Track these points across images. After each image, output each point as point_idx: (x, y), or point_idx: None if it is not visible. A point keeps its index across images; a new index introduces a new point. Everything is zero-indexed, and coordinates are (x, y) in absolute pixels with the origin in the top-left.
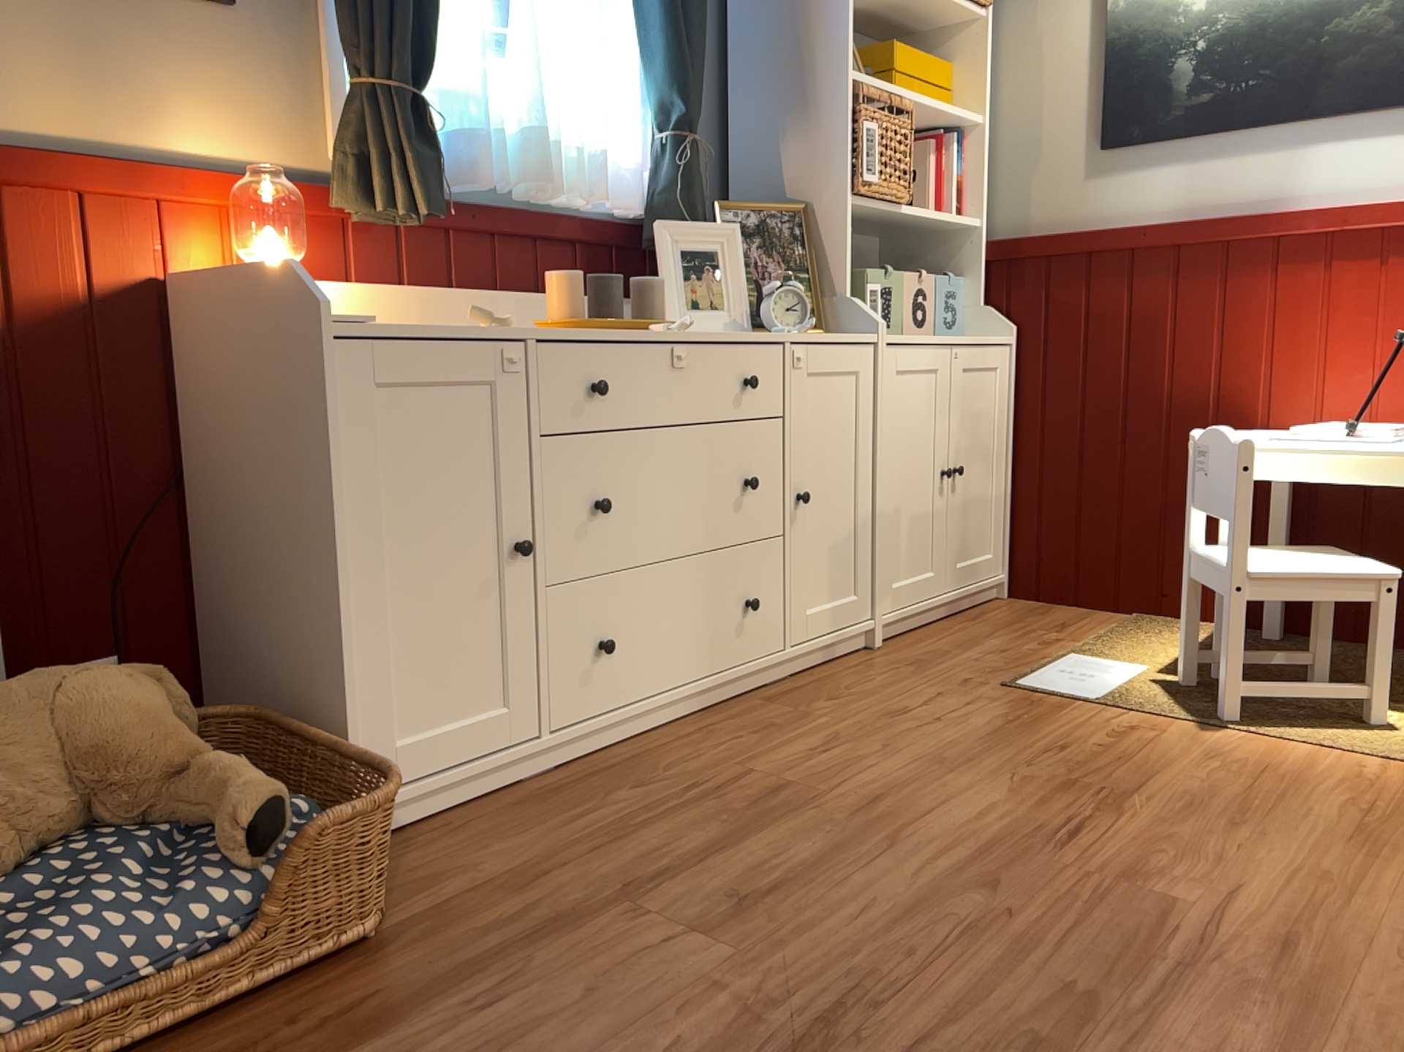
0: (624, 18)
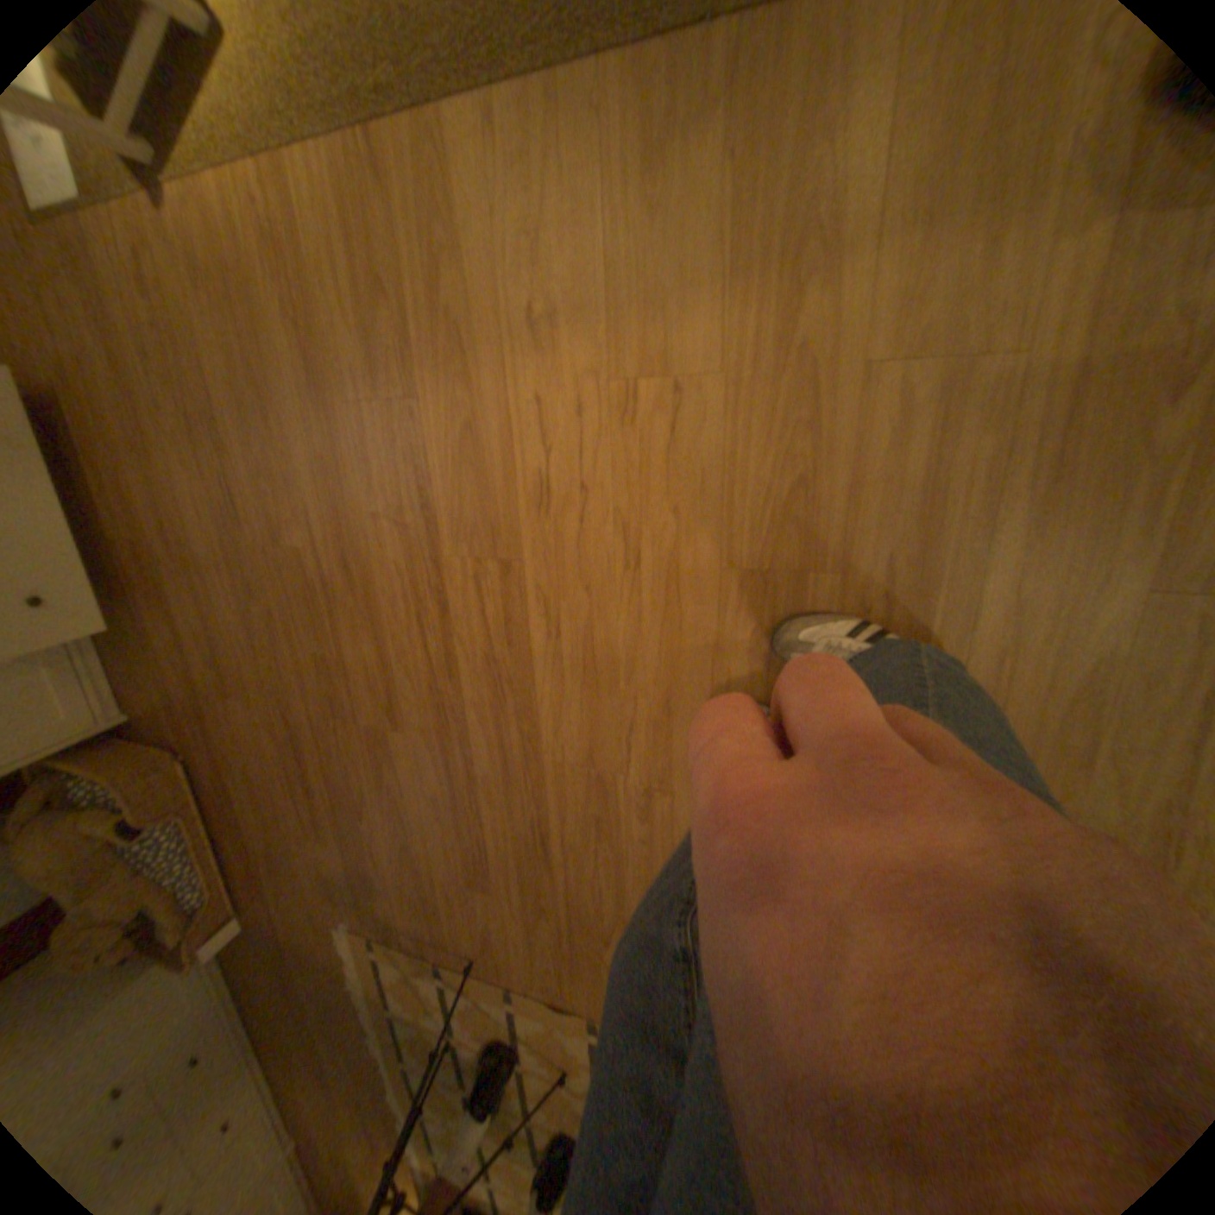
0: None
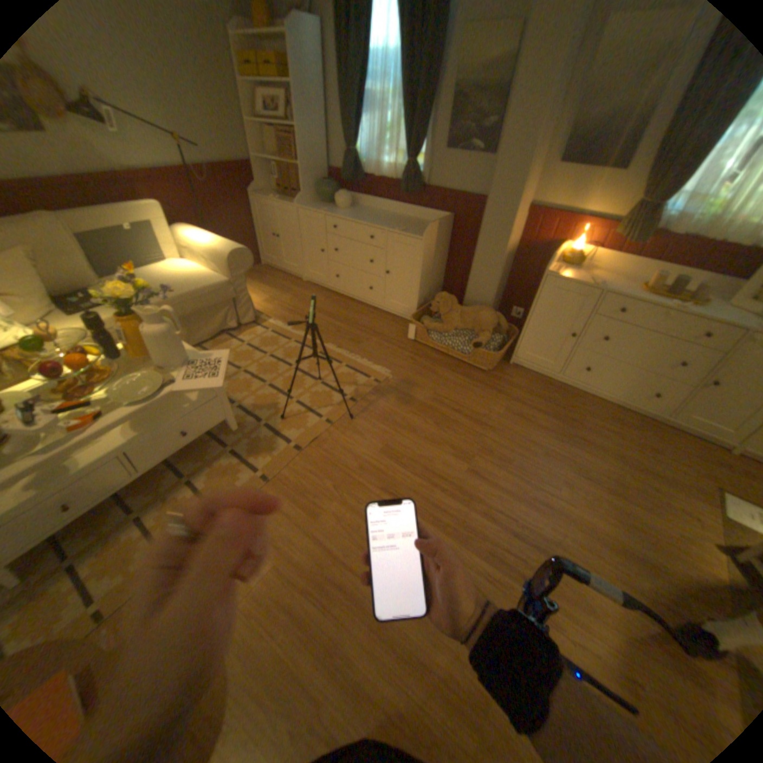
0: None
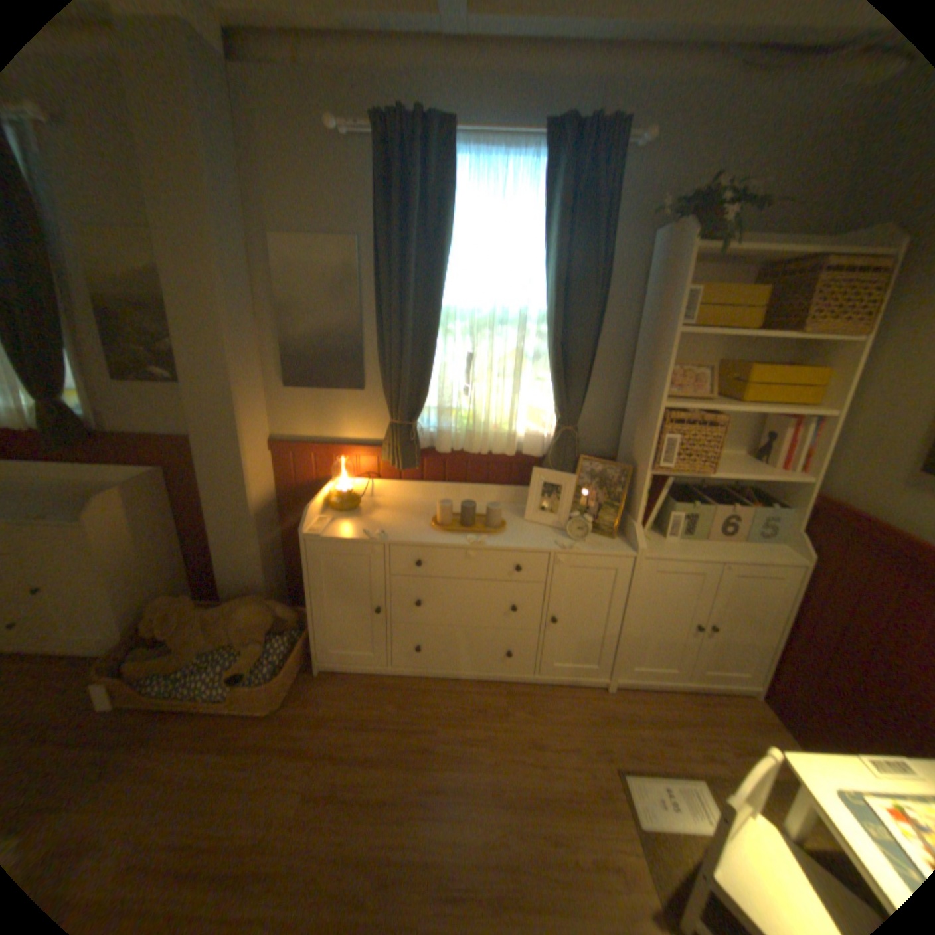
0: (543, 367)
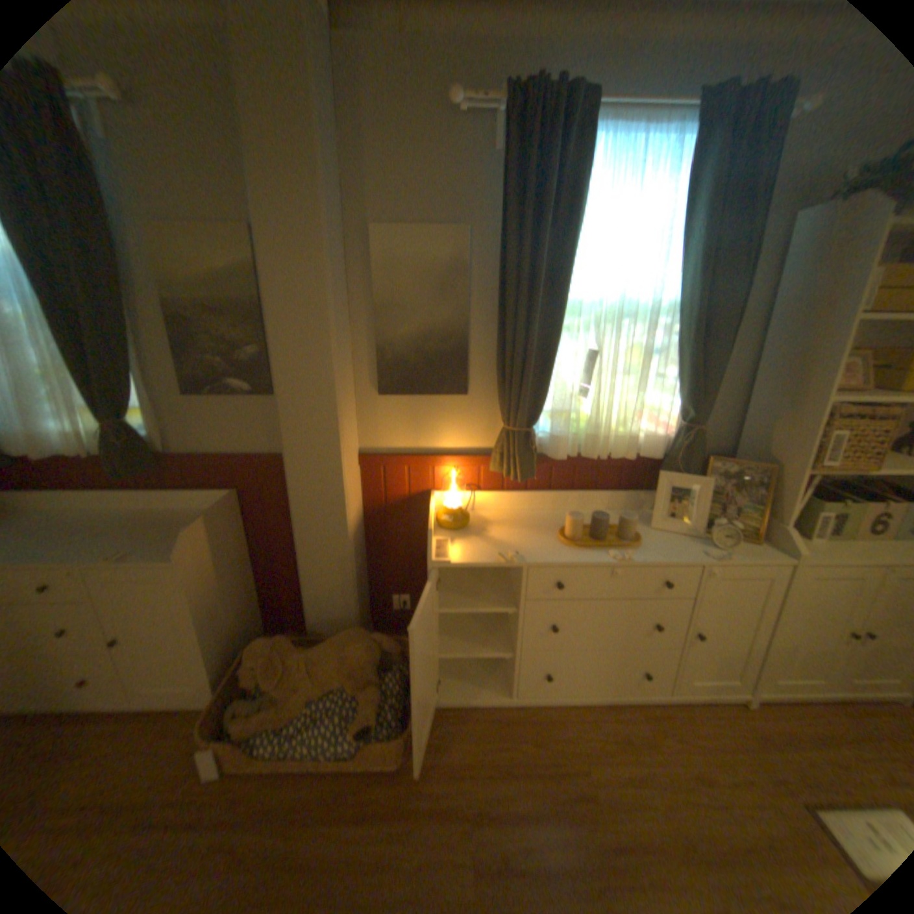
0: (671, 362)
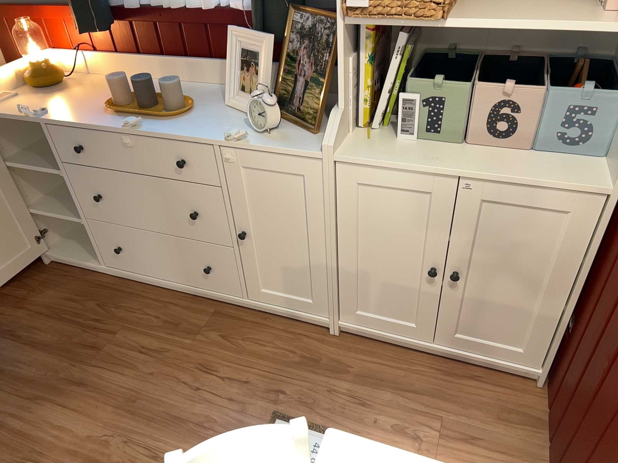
0: None
